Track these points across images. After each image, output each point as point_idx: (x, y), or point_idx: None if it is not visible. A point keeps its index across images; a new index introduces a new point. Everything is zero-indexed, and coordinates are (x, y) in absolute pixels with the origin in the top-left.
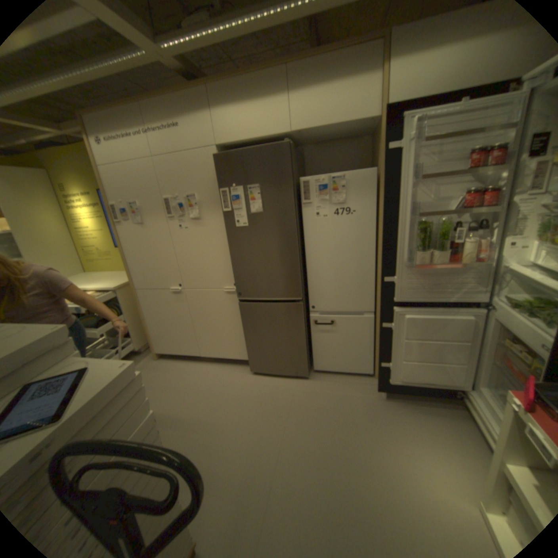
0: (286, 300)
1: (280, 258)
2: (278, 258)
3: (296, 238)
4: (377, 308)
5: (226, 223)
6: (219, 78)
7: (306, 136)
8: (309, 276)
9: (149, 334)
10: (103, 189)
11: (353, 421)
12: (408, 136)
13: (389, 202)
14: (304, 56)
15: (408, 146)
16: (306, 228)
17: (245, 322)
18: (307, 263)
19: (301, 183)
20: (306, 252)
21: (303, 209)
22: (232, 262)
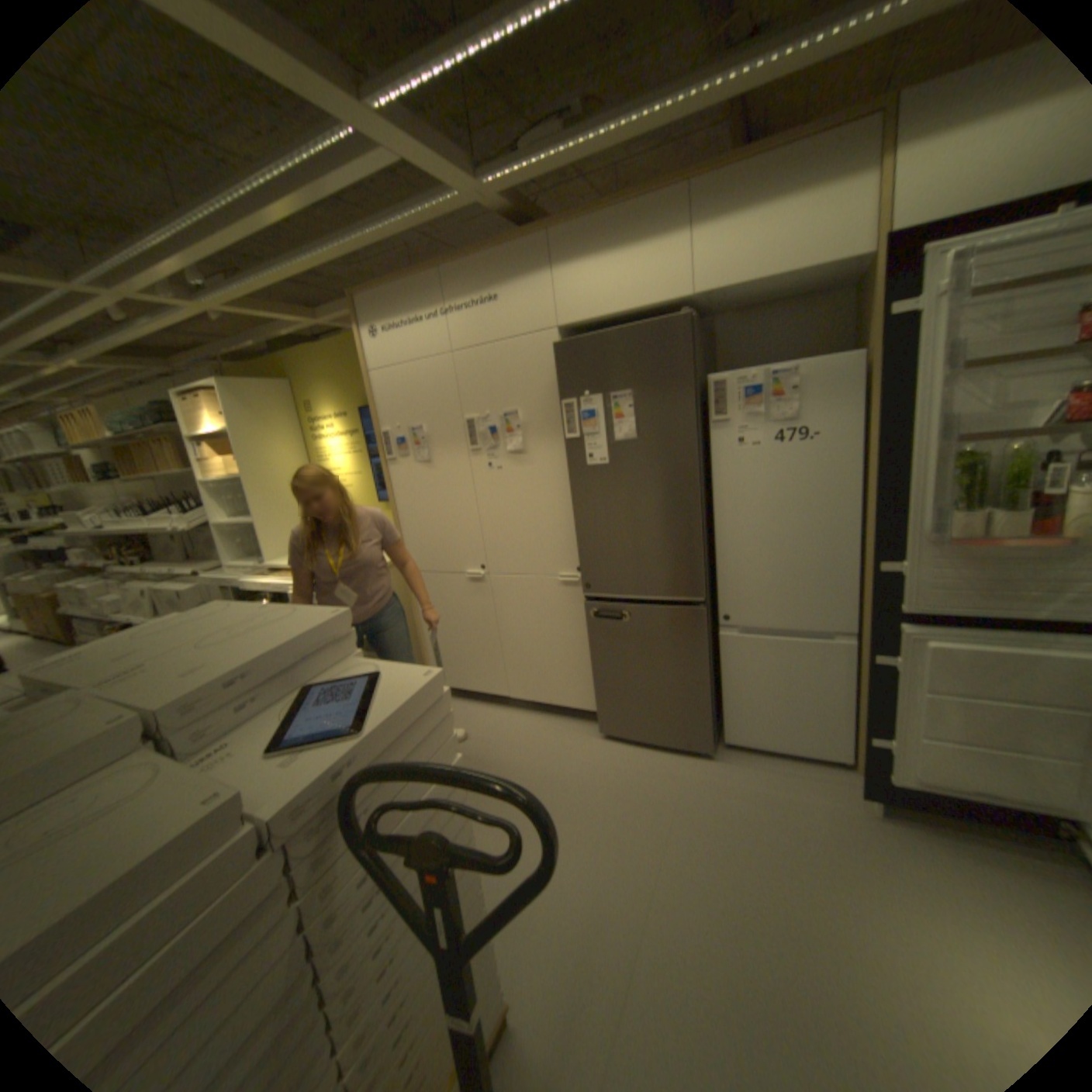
0: (673, 602)
1: (665, 522)
2: (661, 522)
3: (697, 485)
4: (863, 627)
5: (566, 459)
6: (569, 217)
7: (721, 300)
8: (719, 558)
9: (425, 650)
10: (373, 406)
11: (807, 852)
12: (933, 289)
13: (891, 416)
14: (722, 163)
15: (932, 308)
16: (716, 468)
17: (593, 638)
18: (716, 533)
19: (709, 385)
20: (715, 512)
21: (711, 432)
22: (574, 528)
